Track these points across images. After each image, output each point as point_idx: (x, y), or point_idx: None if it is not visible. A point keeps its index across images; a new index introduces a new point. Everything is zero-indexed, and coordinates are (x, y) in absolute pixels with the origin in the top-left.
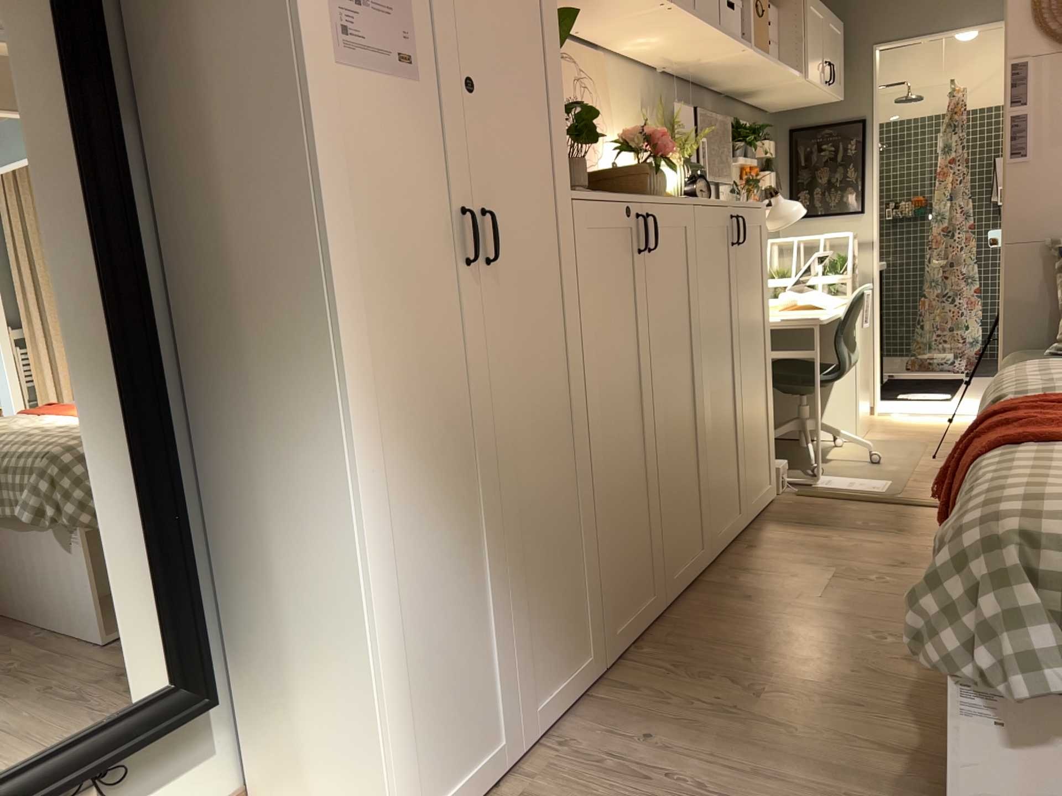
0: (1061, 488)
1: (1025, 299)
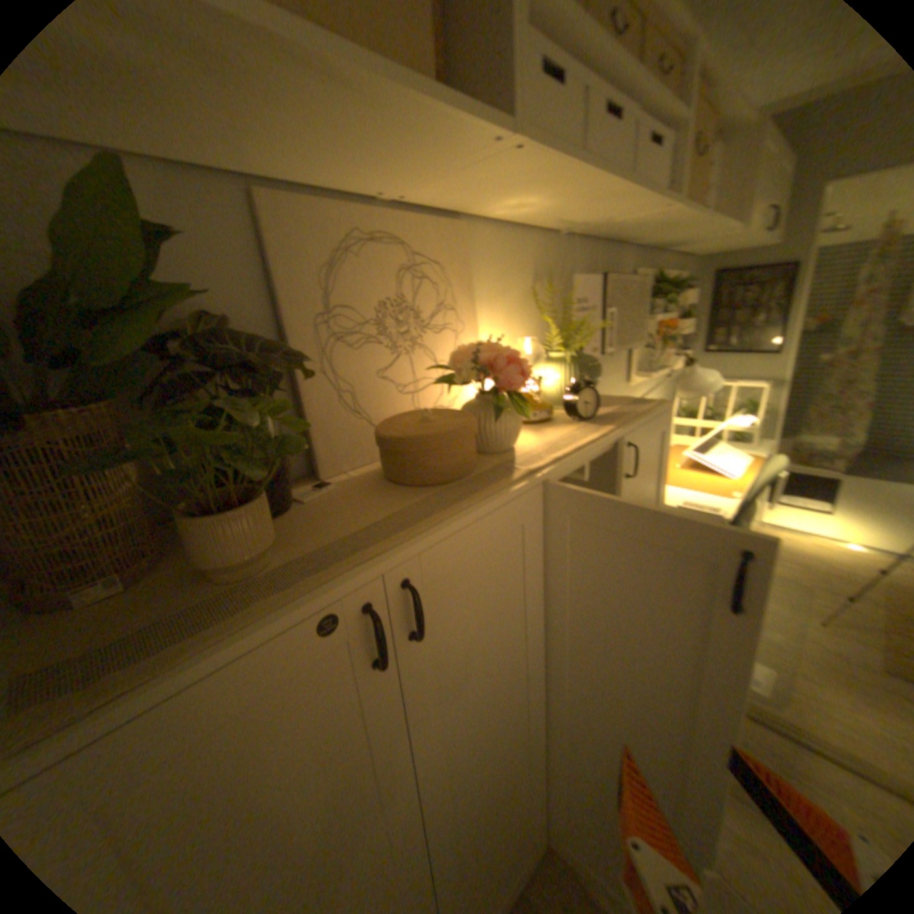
0: None
1: None
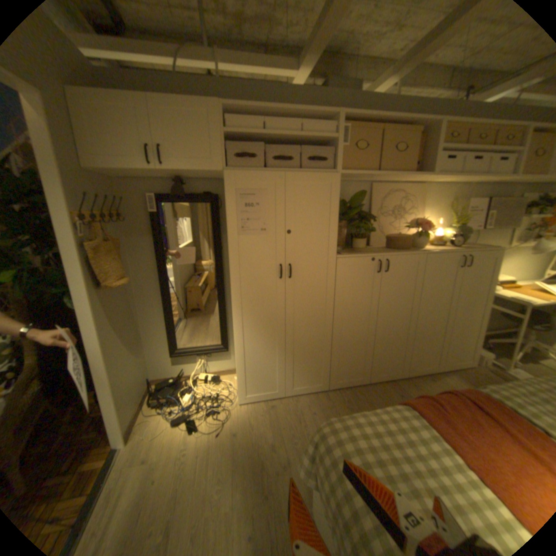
0: (368, 431)
1: None
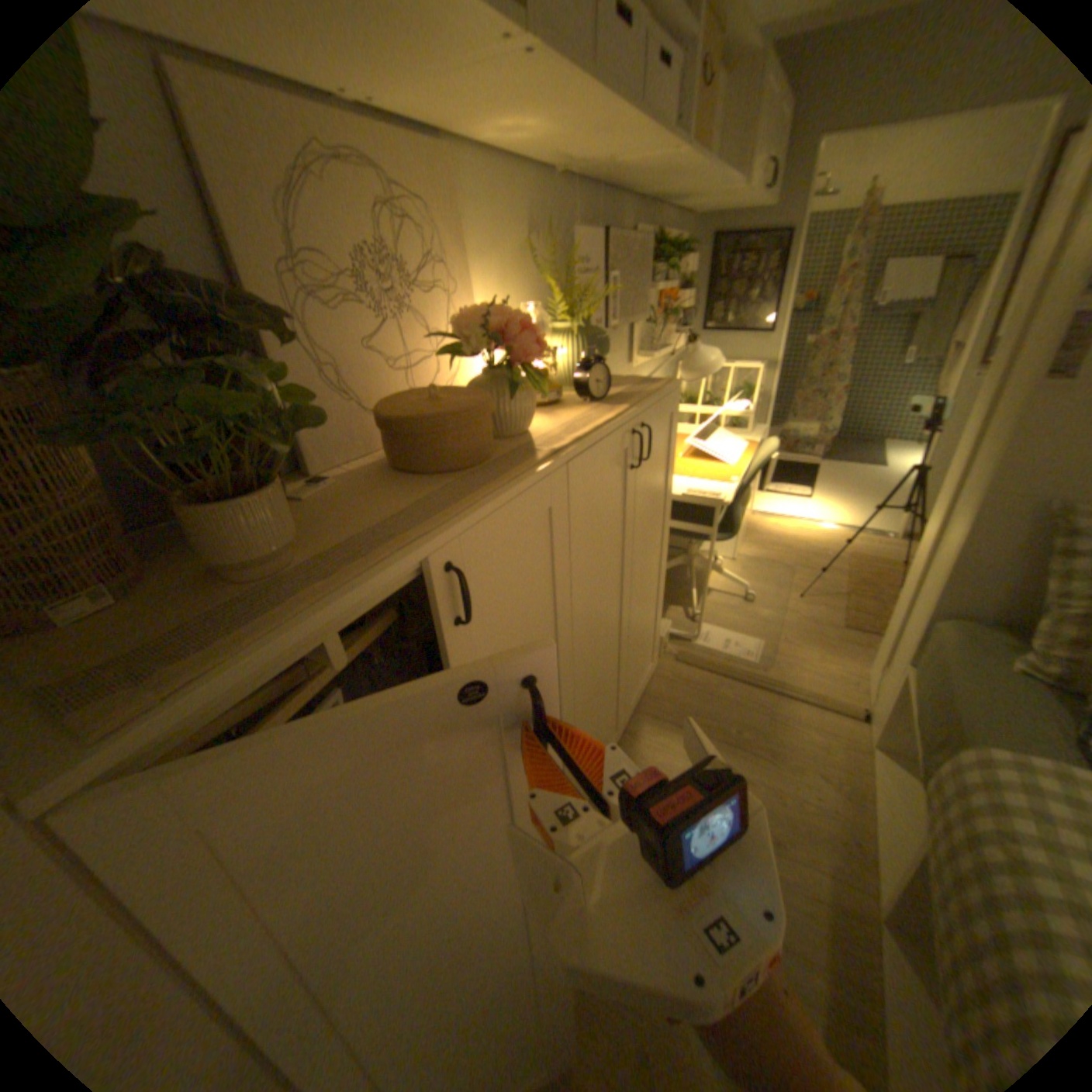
0: None
1: (992, 563)
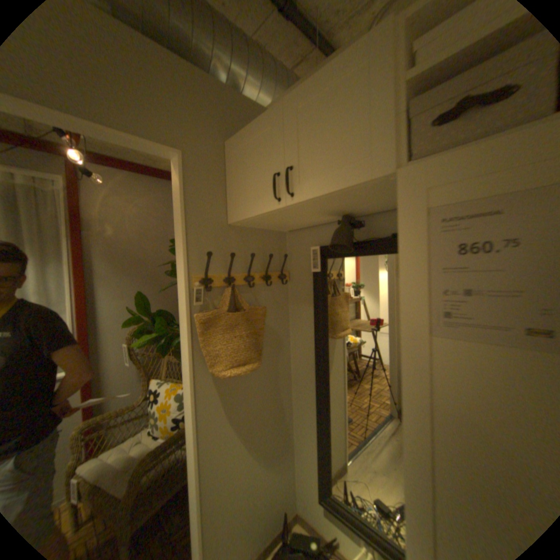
0: None
1: None
